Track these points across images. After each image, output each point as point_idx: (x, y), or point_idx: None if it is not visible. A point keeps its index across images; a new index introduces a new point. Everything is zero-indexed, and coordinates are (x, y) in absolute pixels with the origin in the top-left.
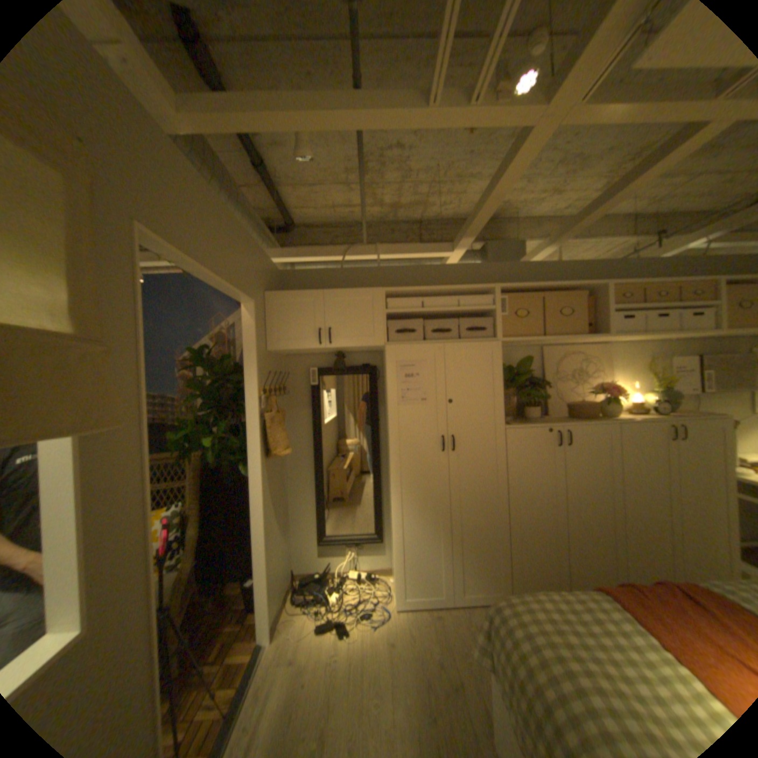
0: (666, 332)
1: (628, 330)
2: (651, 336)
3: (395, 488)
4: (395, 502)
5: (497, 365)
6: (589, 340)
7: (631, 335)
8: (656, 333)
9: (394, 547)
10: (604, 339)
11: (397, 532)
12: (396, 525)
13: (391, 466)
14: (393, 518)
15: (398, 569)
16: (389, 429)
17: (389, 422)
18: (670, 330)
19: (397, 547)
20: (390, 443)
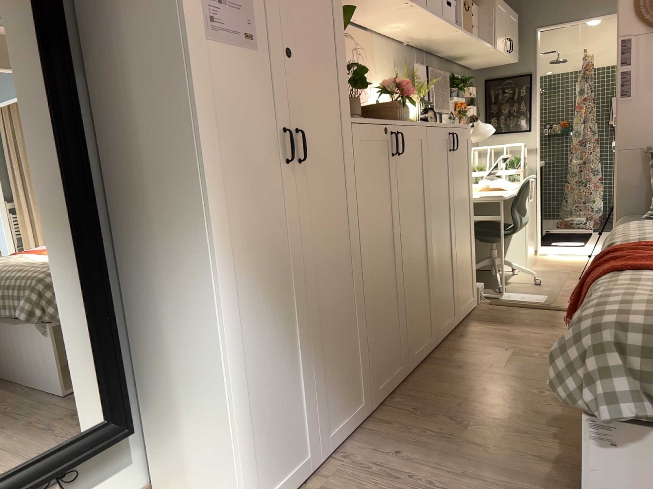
0: (440, 15)
1: (417, 1)
2: (426, 19)
3: (216, 255)
4: (221, 292)
5: (321, 4)
6: (378, 9)
7: (423, 8)
8: (435, 12)
9: (228, 402)
10: (397, 8)
11: (229, 364)
12: (227, 346)
13: (204, 199)
14: (219, 332)
15: (240, 449)
16: (191, 97)
17: (189, 76)
18: (439, 14)
19: (234, 398)
20: (196, 138)
